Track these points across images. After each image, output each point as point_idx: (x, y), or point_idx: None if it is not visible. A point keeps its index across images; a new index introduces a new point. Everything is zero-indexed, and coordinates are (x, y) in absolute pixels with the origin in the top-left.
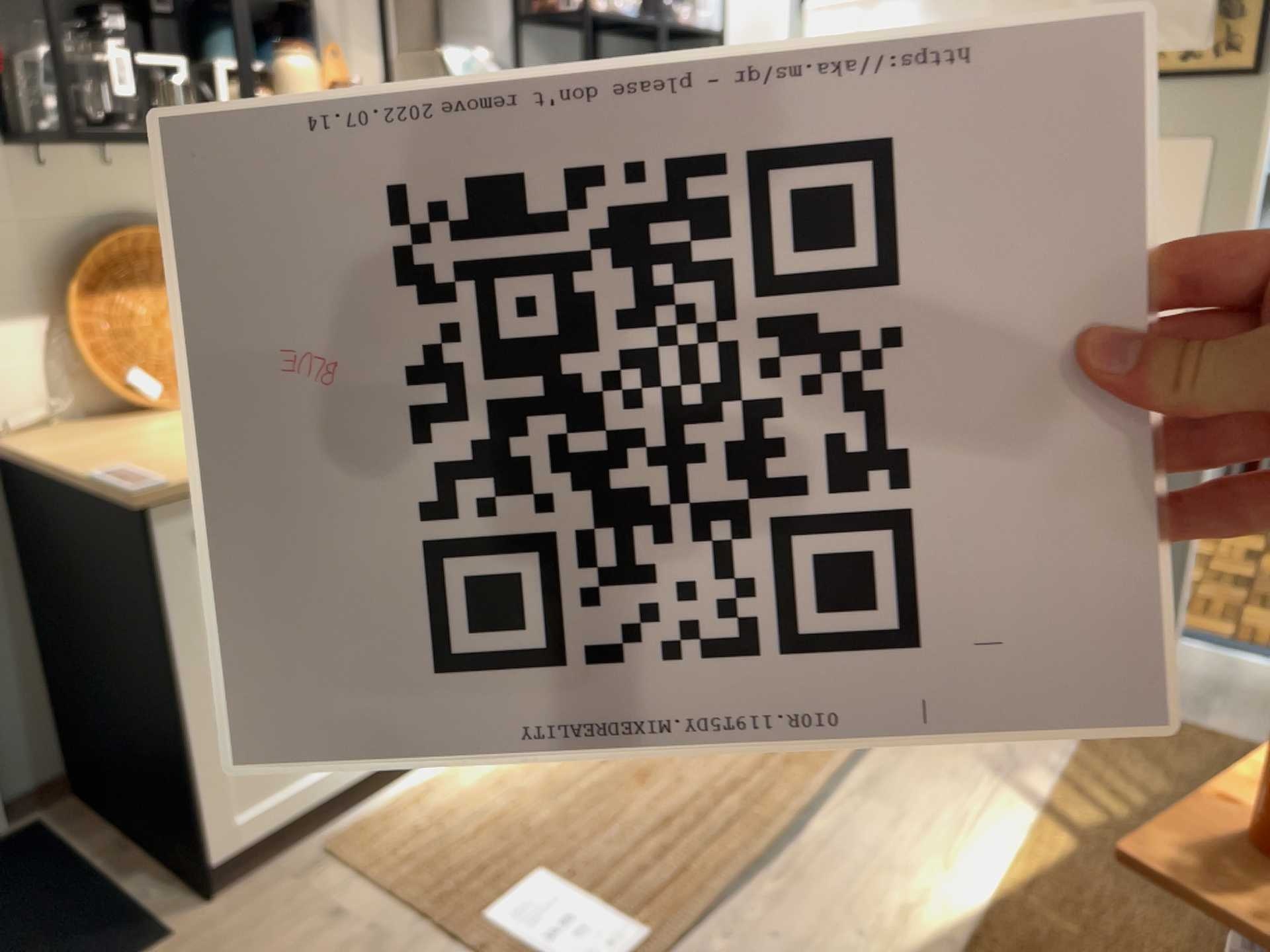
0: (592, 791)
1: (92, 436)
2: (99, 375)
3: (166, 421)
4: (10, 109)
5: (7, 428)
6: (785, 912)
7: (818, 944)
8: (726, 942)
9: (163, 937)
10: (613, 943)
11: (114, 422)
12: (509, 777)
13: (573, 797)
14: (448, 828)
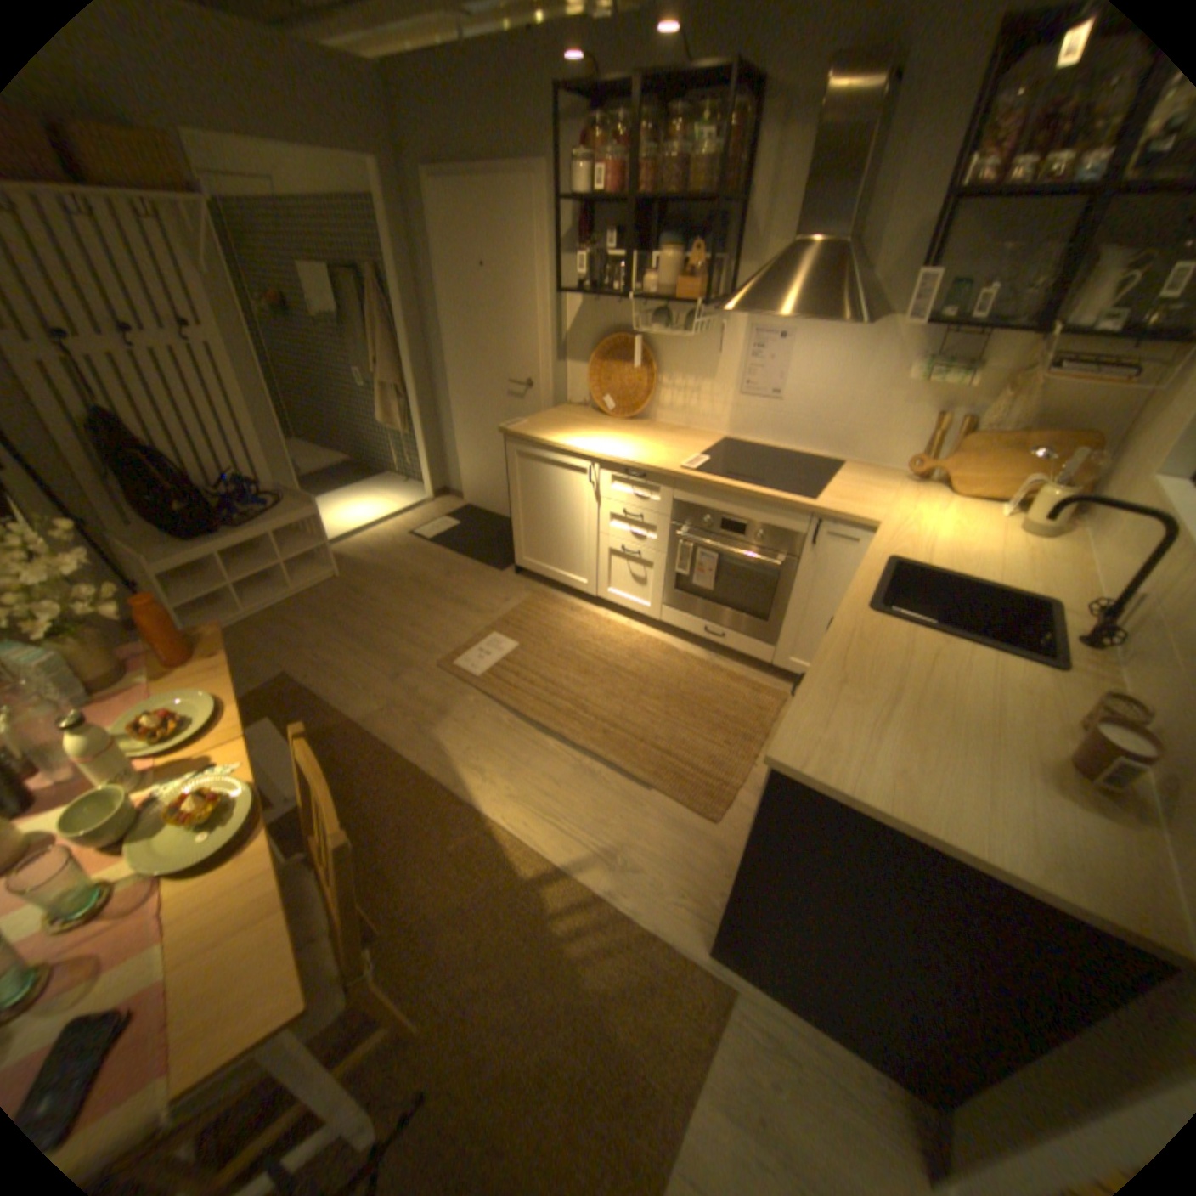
0: (576, 655)
1: (572, 414)
2: (591, 392)
3: (594, 419)
4: (597, 276)
5: (572, 402)
6: (489, 721)
7: (467, 731)
8: (475, 700)
9: (502, 570)
10: (477, 664)
11: (591, 413)
12: (585, 629)
13: (571, 649)
14: (550, 616)
